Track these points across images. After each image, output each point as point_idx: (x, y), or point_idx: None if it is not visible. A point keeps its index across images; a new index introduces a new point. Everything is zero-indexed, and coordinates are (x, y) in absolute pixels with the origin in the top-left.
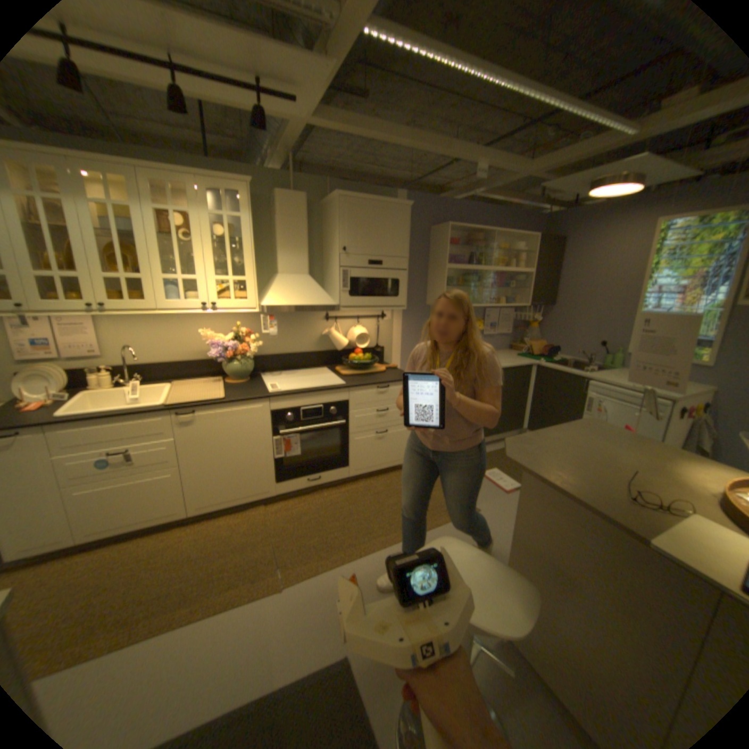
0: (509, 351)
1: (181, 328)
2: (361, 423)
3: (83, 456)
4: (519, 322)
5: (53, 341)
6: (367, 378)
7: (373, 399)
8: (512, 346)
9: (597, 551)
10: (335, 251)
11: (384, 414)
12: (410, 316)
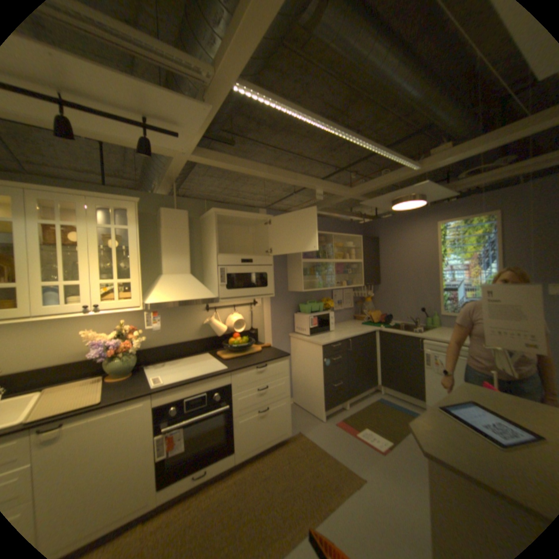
0: (354, 321)
1: (62, 331)
2: (244, 405)
3: None
4: (357, 298)
5: None
6: (246, 359)
7: (253, 378)
8: (355, 317)
9: None
10: (213, 253)
11: (264, 391)
12: (277, 300)
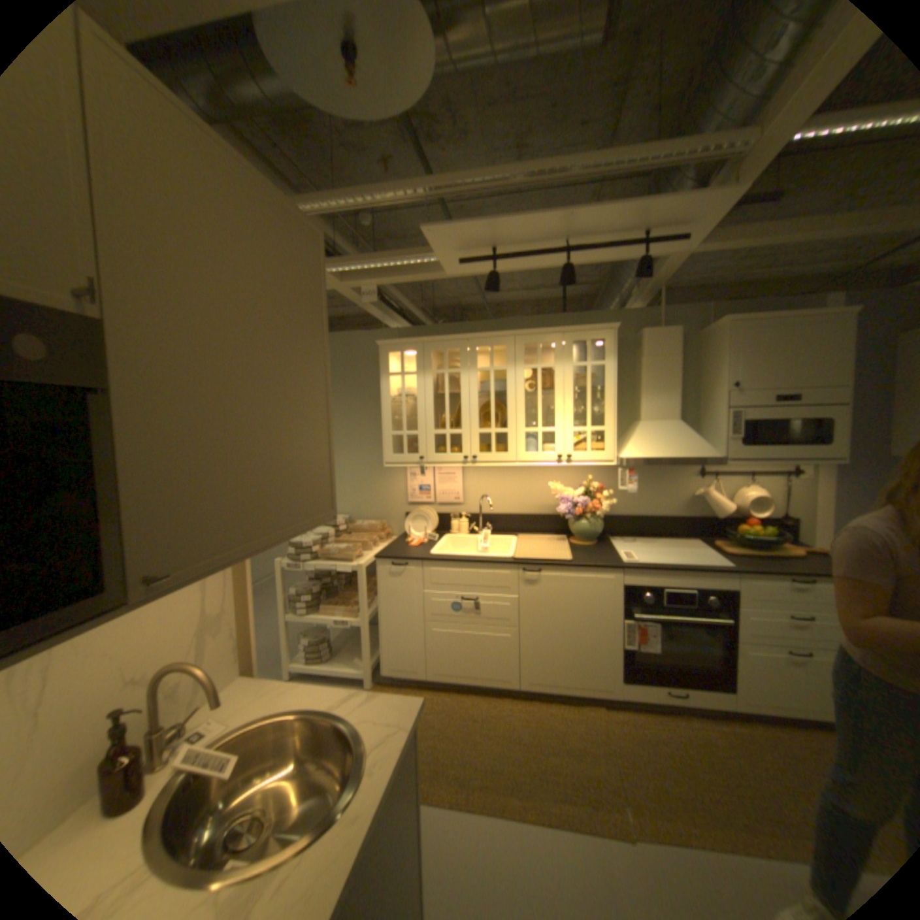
0: None
1: (531, 481)
2: (762, 632)
3: (445, 595)
4: None
5: (434, 487)
6: (772, 564)
7: (785, 598)
8: None
9: None
10: (721, 388)
11: (807, 626)
12: (856, 473)
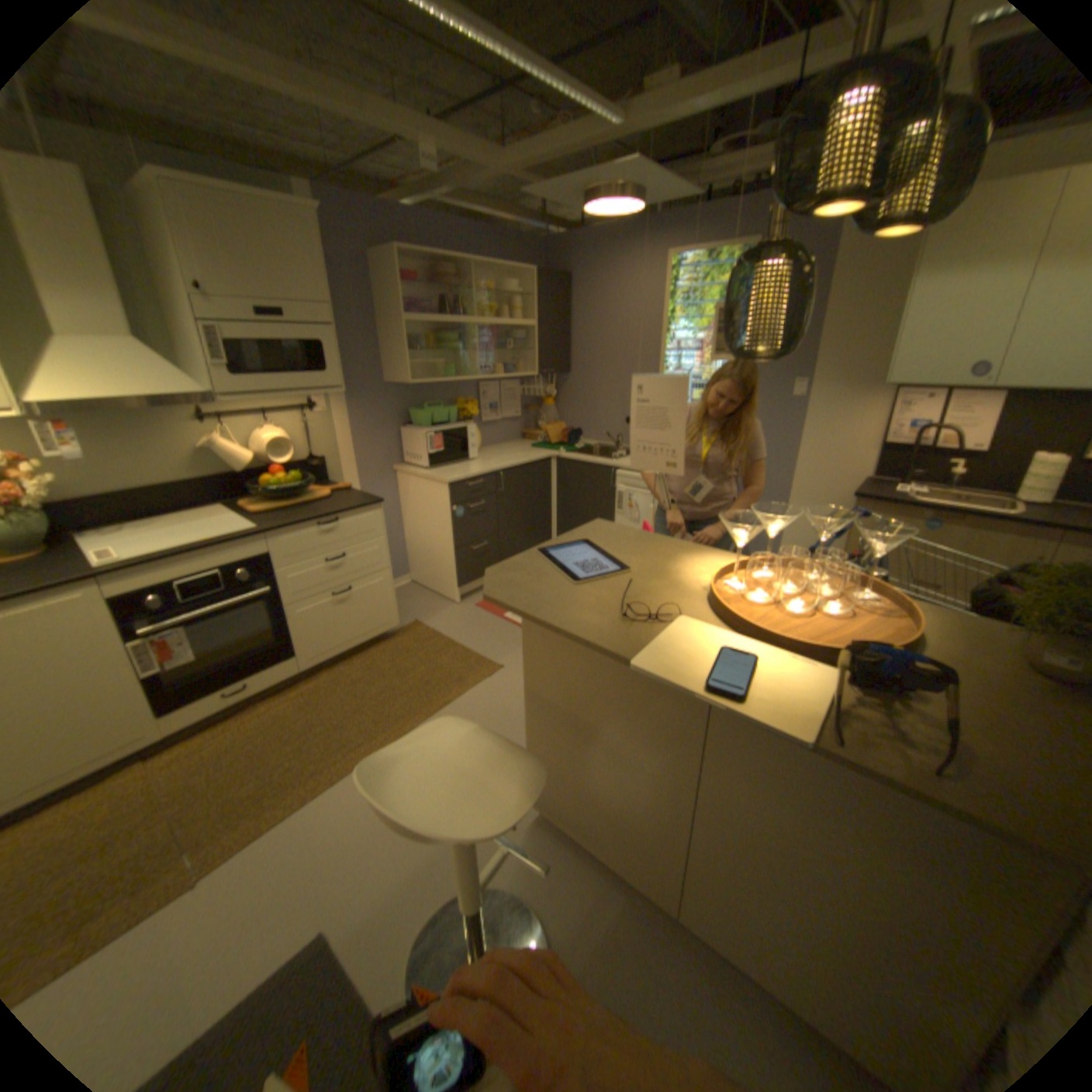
0: (522, 441)
1: None
2: (303, 585)
3: None
4: (529, 399)
5: None
6: (298, 511)
7: (315, 543)
8: (525, 434)
9: (606, 682)
10: (180, 289)
11: (341, 563)
12: (362, 401)
